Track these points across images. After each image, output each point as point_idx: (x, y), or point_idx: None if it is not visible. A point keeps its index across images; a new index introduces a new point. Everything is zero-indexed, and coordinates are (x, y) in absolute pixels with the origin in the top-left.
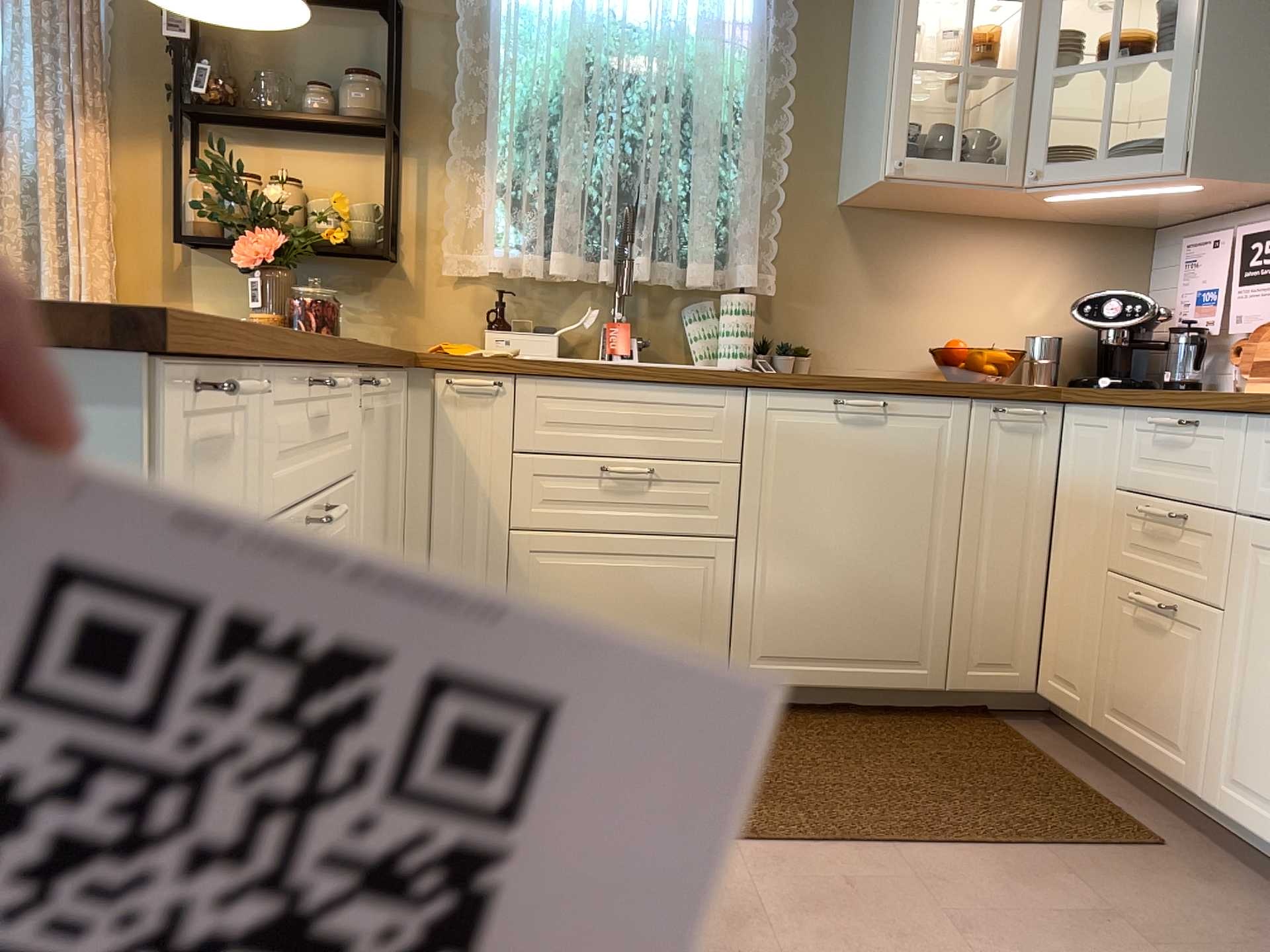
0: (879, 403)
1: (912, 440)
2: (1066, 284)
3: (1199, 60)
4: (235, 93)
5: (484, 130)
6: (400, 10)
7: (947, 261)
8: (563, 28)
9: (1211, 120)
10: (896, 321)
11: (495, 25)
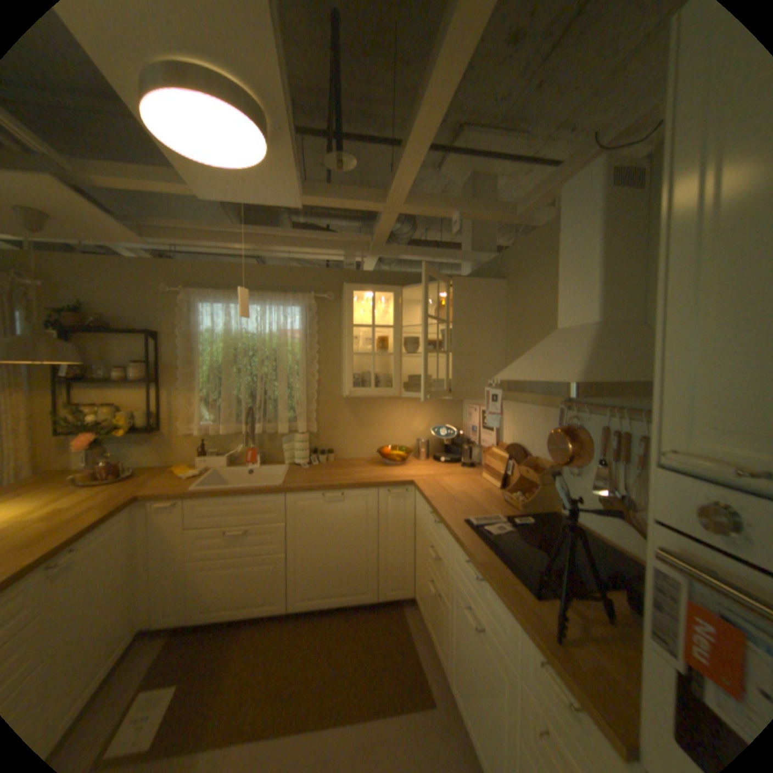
0: (338, 496)
1: (355, 507)
2: (431, 417)
3: (452, 356)
4: (80, 372)
5: (194, 377)
6: (149, 338)
7: (385, 412)
8: (223, 337)
9: (458, 378)
10: (367, 436)
11: (195, 337)
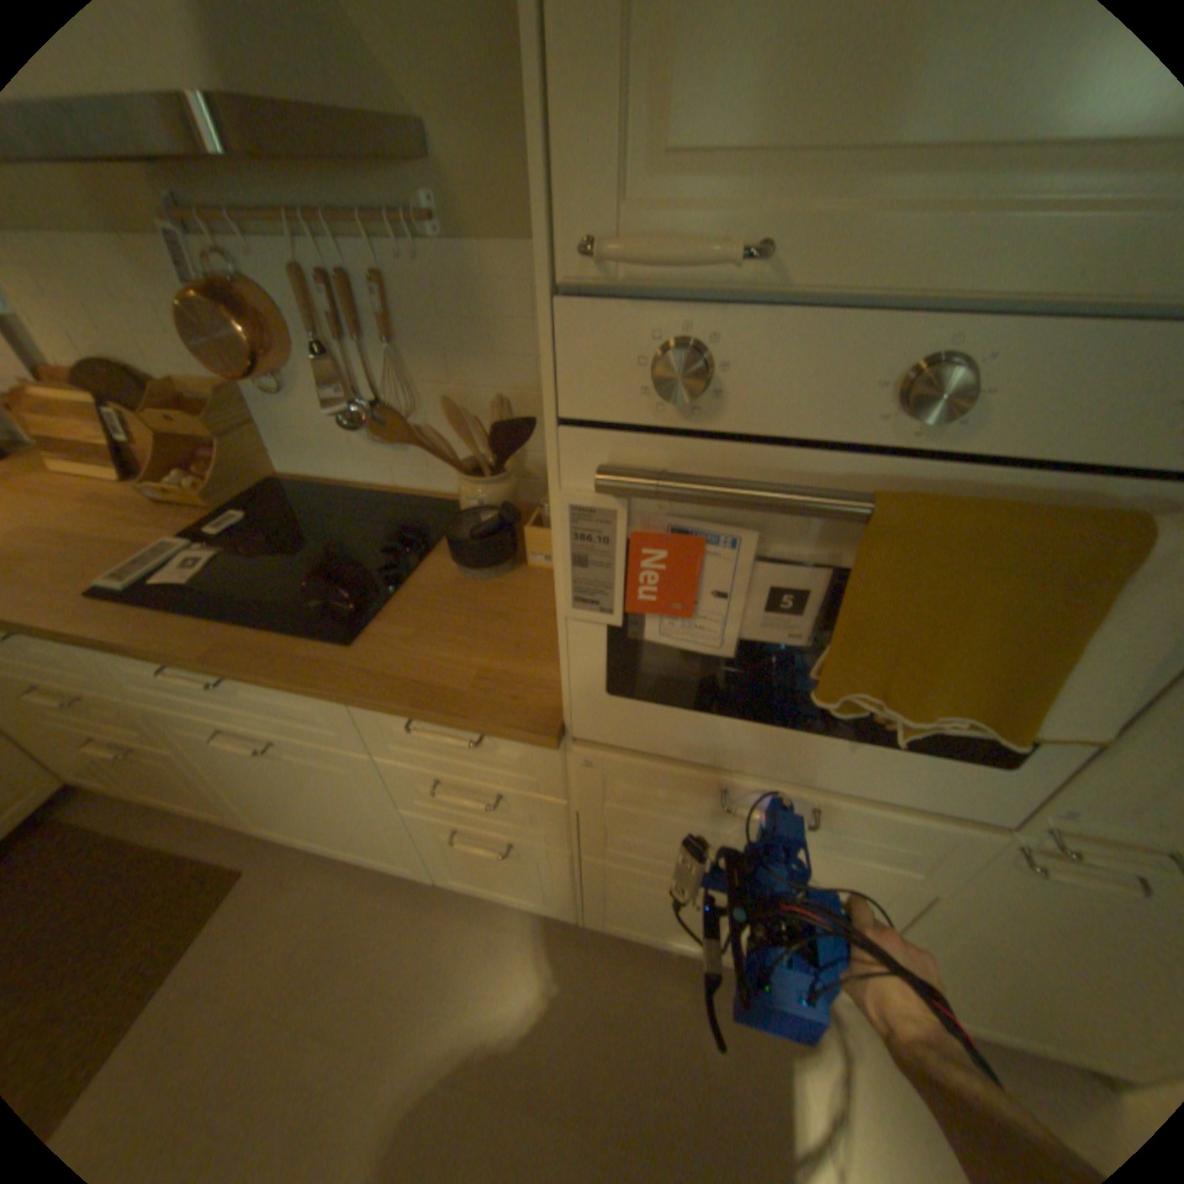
0: None
1: None
2: None
3: None
4: None
5: None
6: None
7: None
8: None
9: None
10: None
11: None
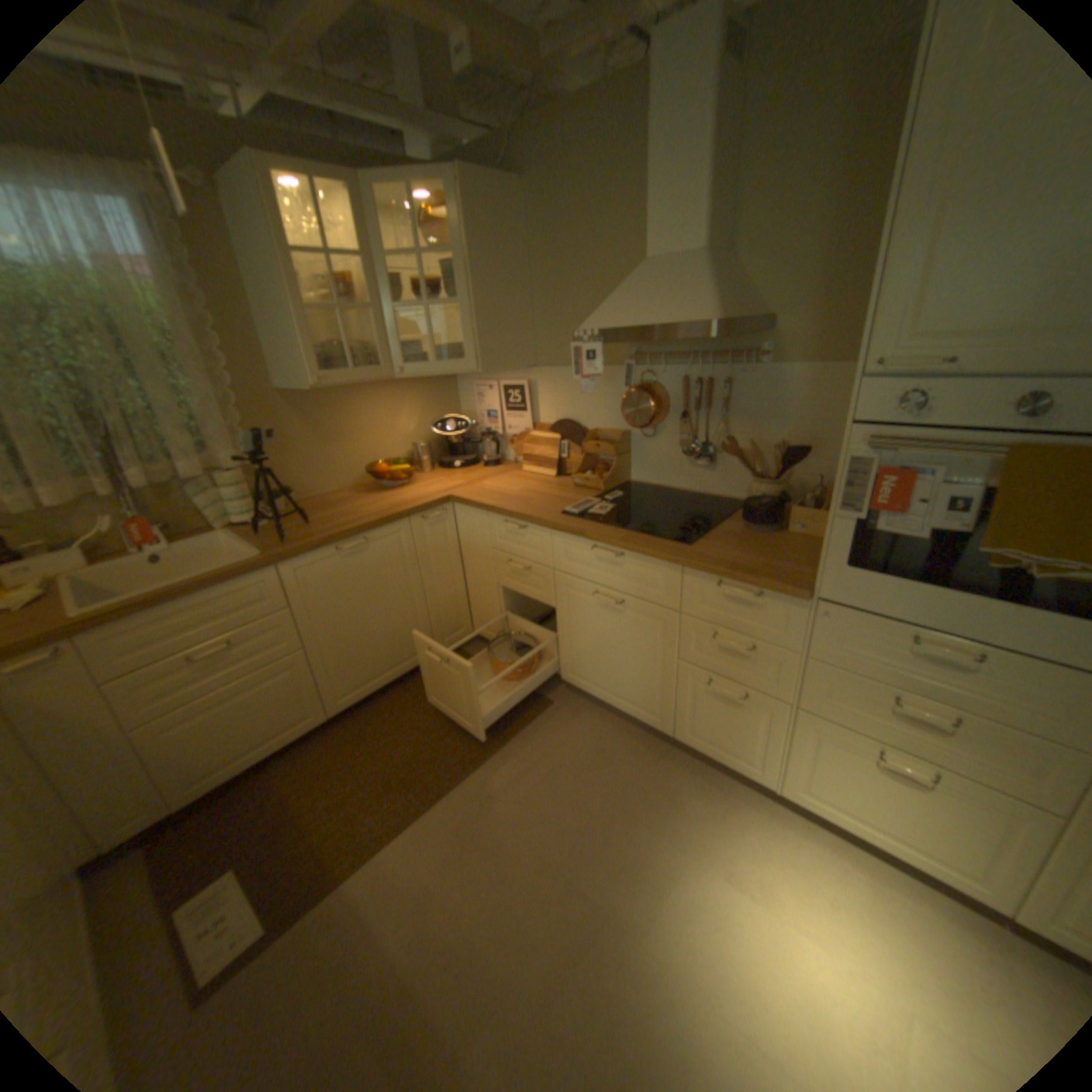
0: (361, 543)
1: (384, 552)
2: (419, 409)
3: (468, 305)
4: None
5: None
6: None
7: (353, 412)
8: None
9: (482, 340)
10: (335, 455)
11: None
